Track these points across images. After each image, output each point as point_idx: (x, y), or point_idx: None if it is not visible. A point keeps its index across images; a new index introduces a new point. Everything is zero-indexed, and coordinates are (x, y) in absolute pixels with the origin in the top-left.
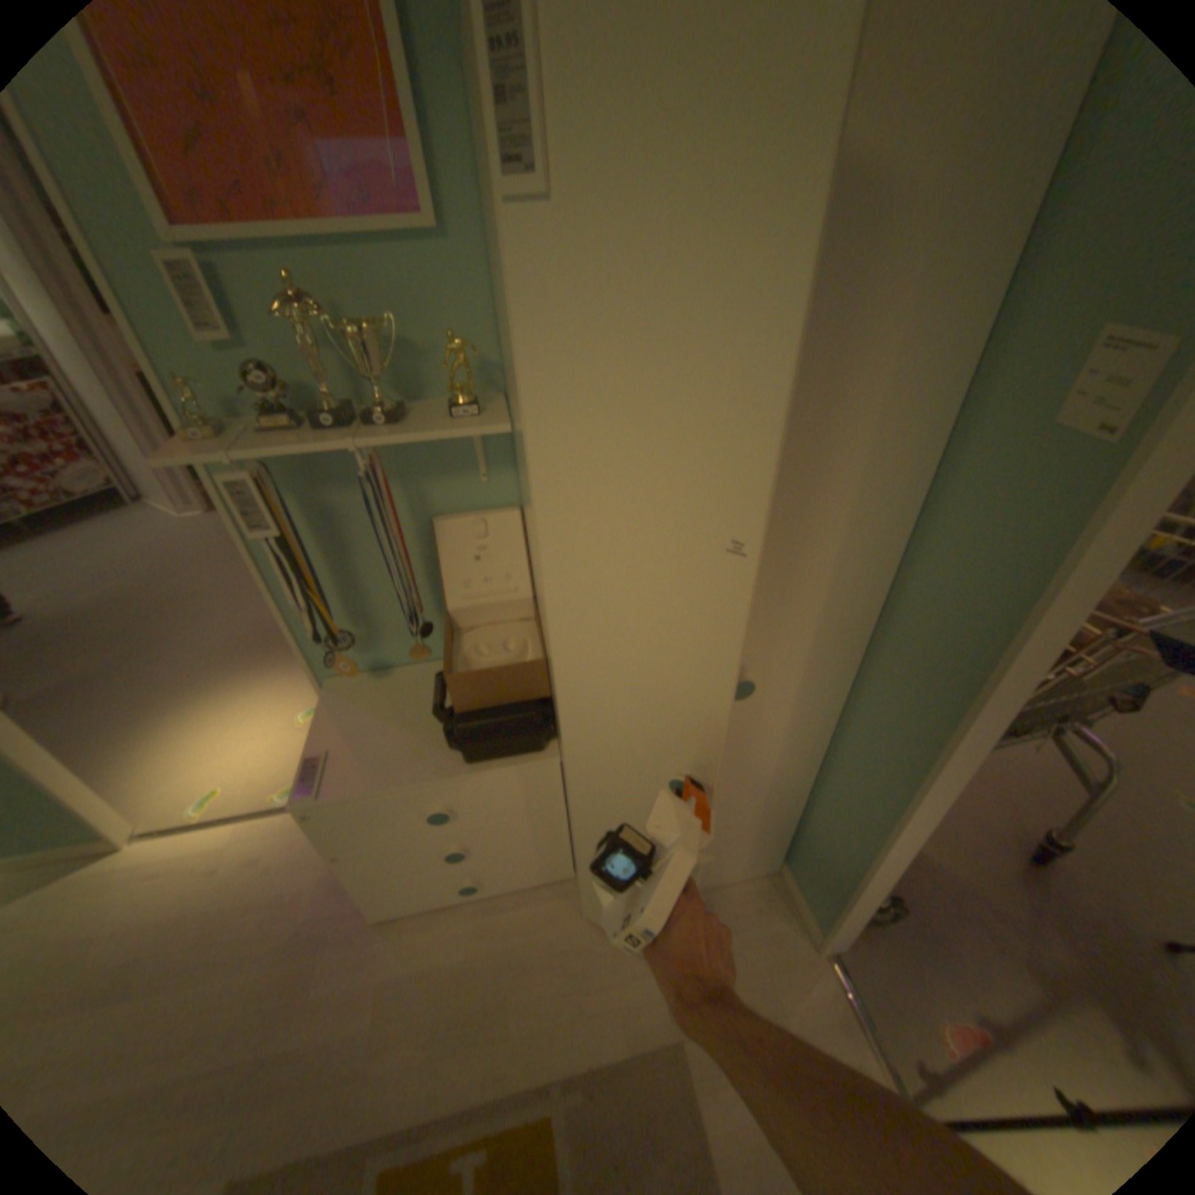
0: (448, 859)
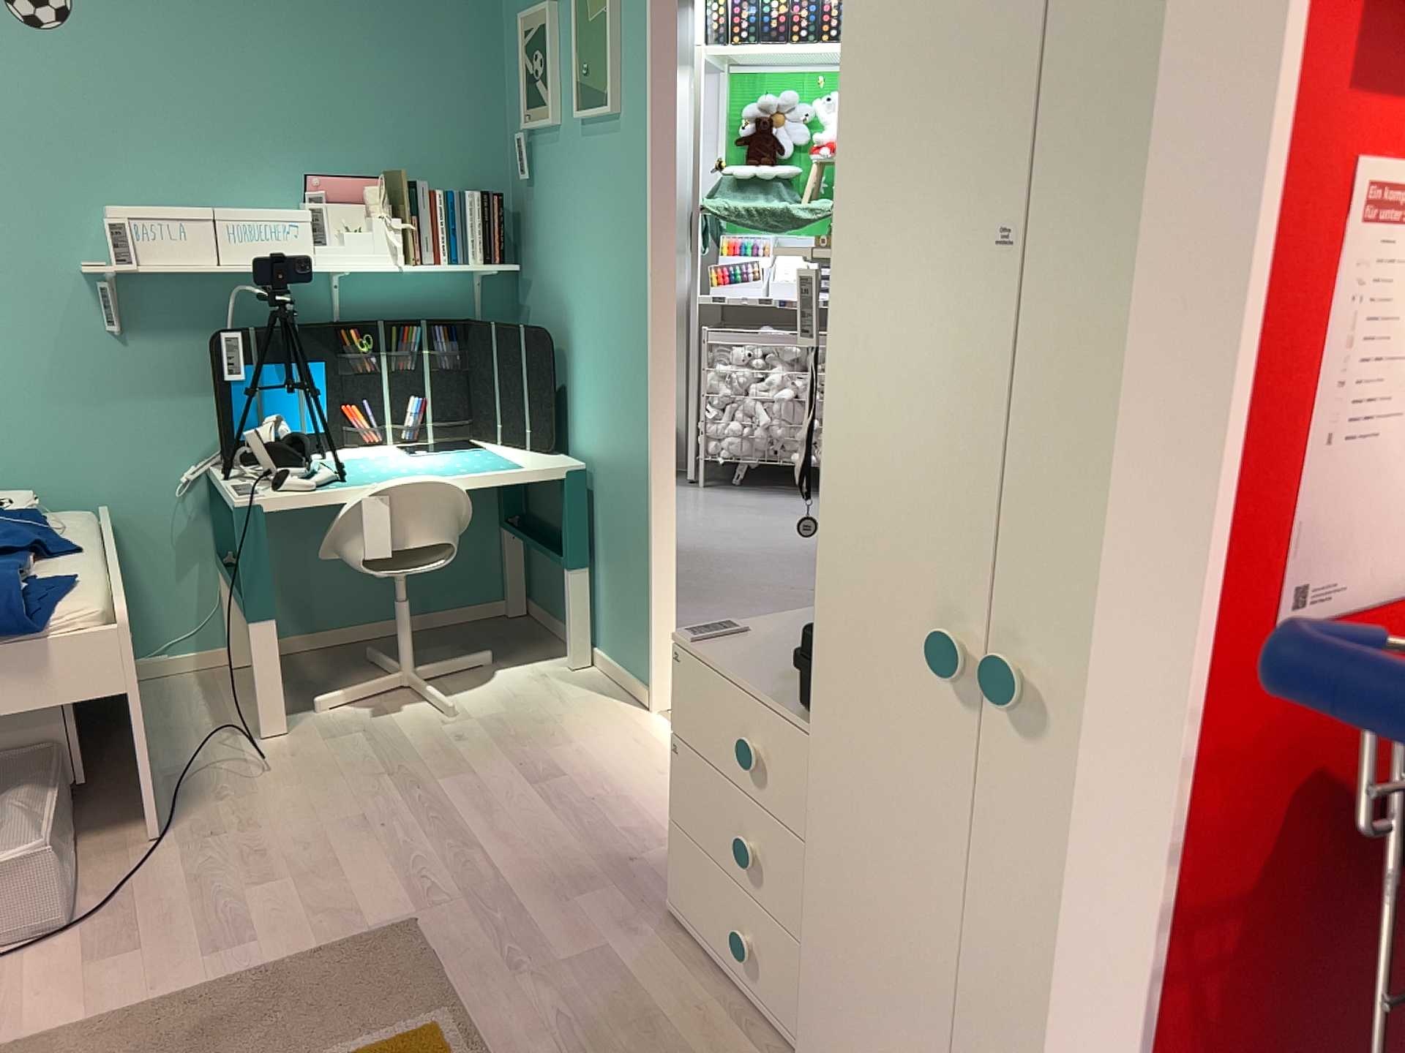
0: (738, 849)
